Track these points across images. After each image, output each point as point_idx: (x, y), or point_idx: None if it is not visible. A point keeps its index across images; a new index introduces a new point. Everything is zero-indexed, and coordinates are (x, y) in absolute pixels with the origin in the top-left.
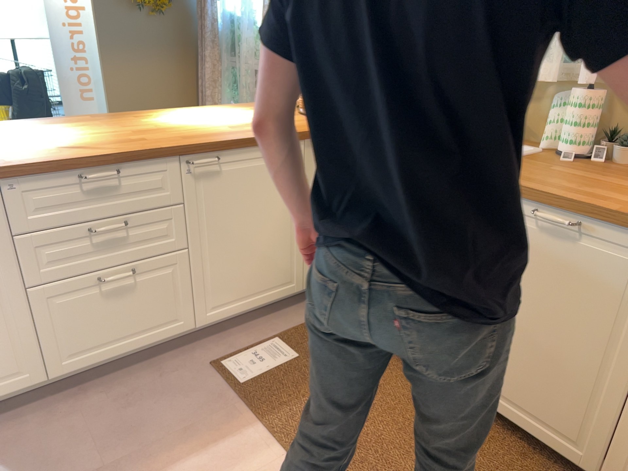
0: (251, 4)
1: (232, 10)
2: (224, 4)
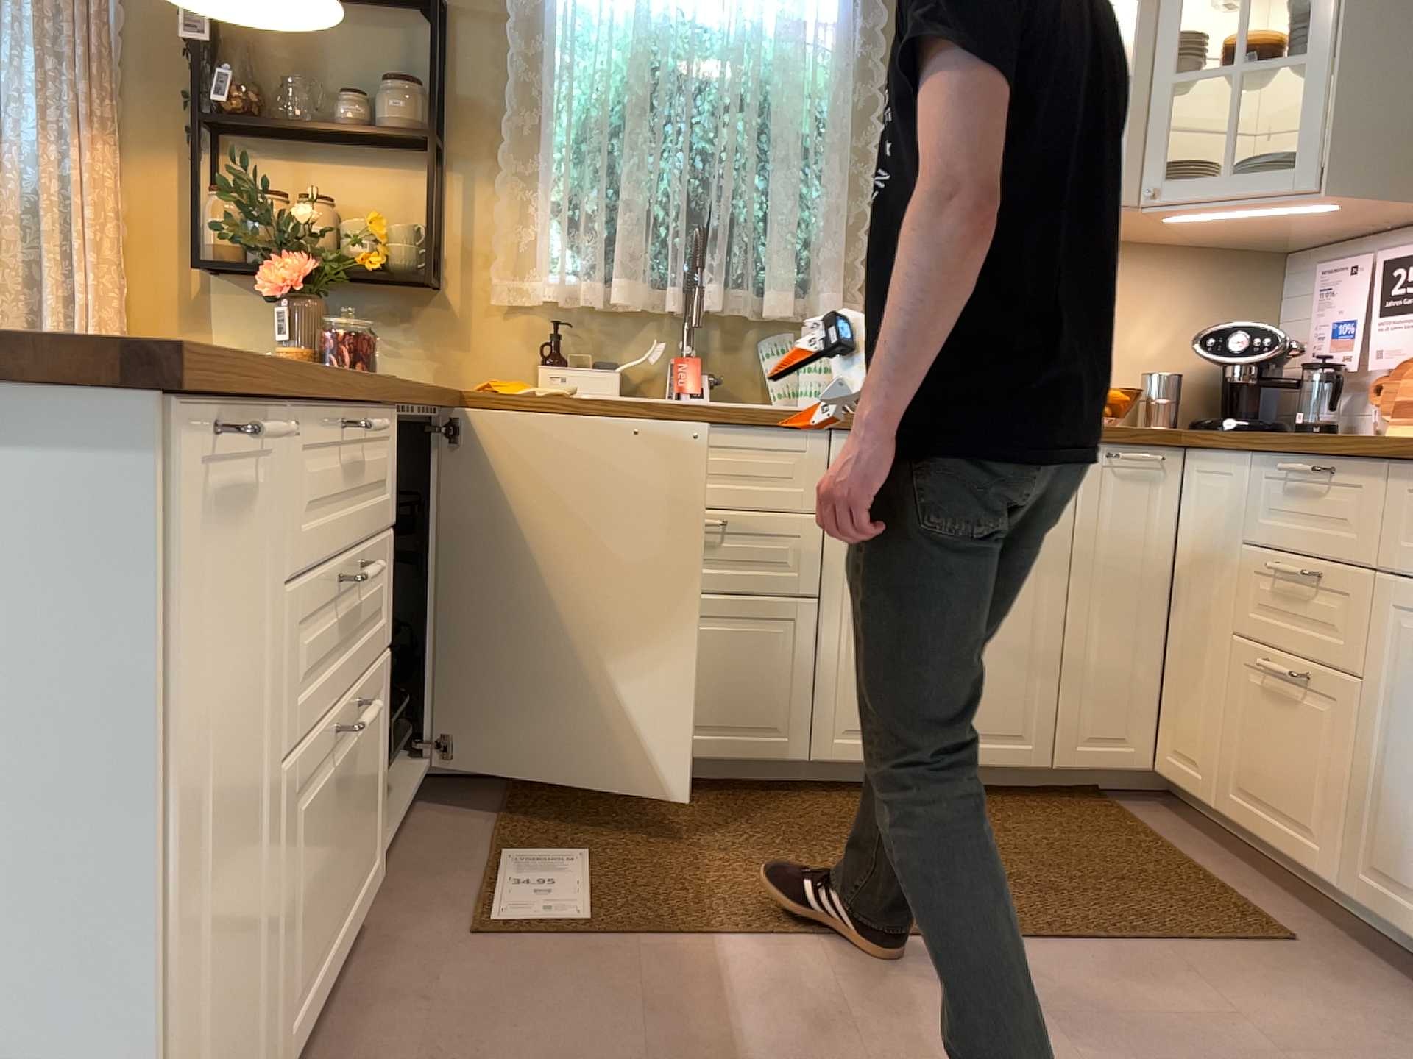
0: None
1: None
2: None
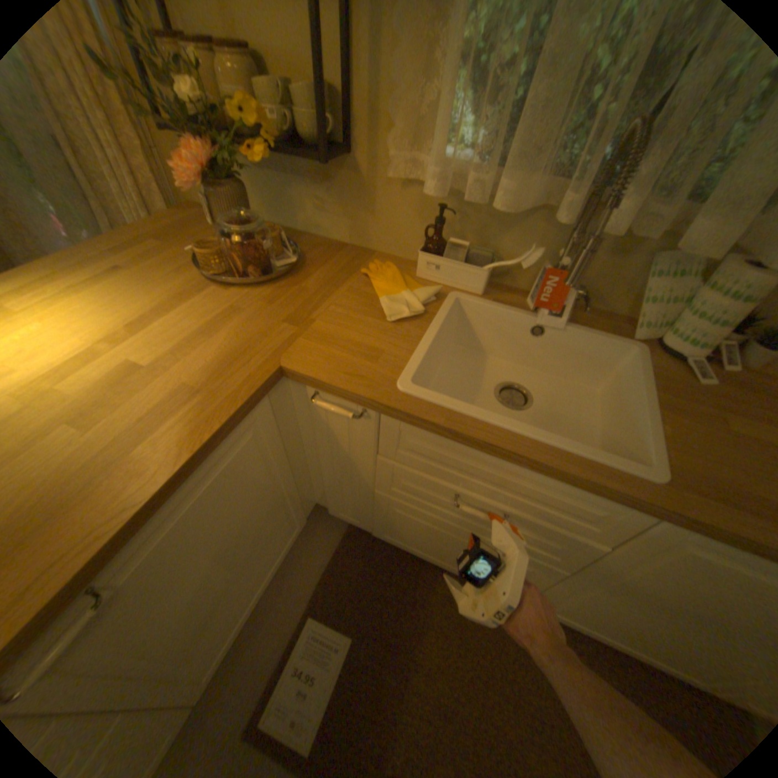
0: None
1: None
2: None
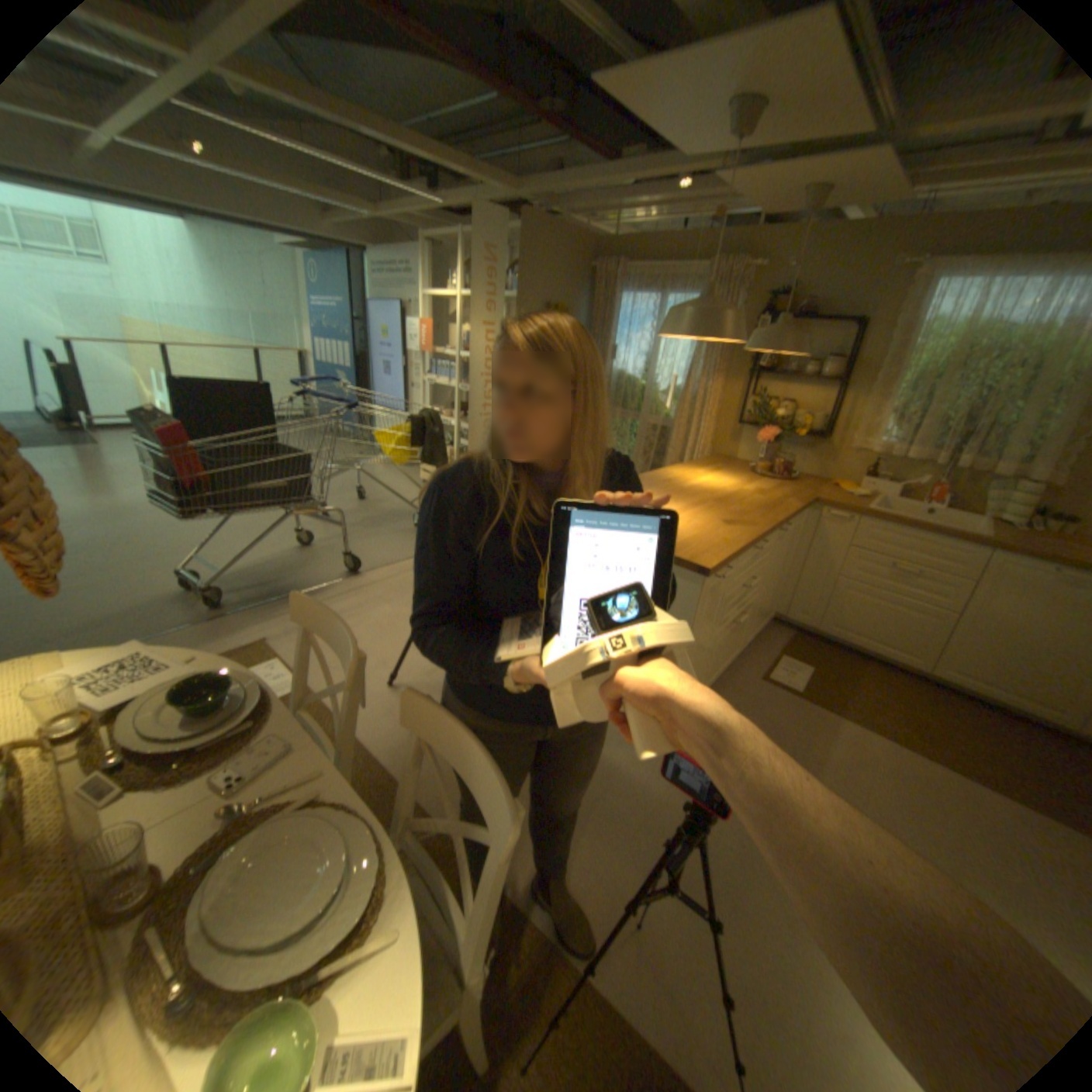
0: (659, 369)
1: (624, 369)
2: (623, 364)
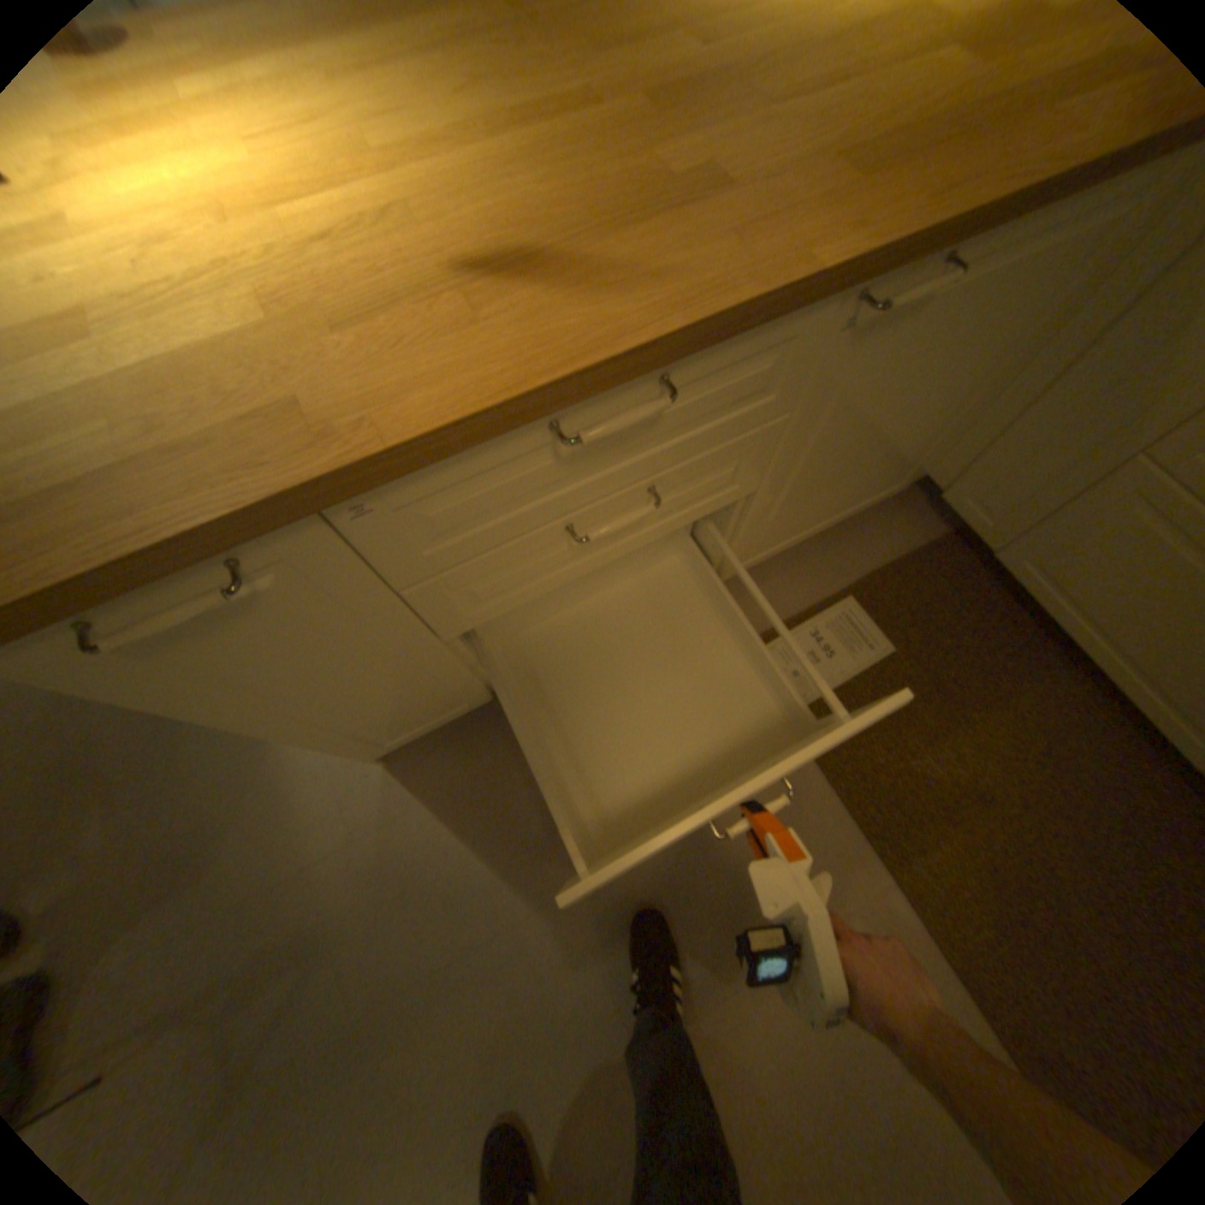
0: None
1: None
2: None
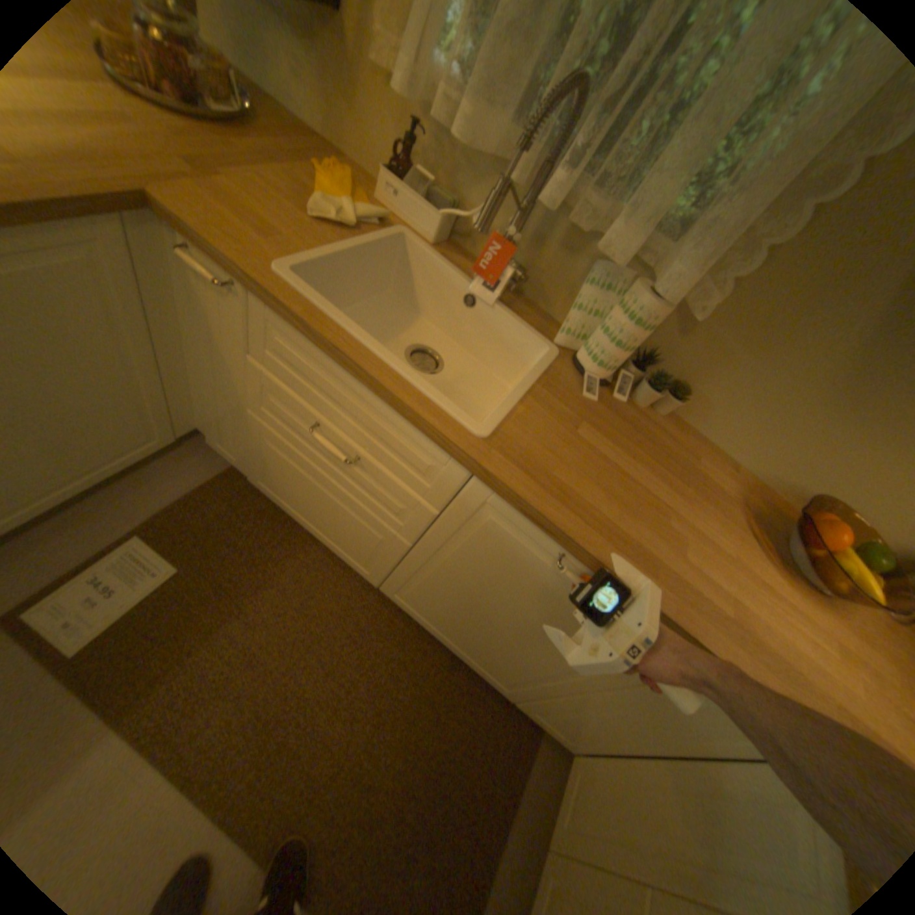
0: None
1: None
2: None
